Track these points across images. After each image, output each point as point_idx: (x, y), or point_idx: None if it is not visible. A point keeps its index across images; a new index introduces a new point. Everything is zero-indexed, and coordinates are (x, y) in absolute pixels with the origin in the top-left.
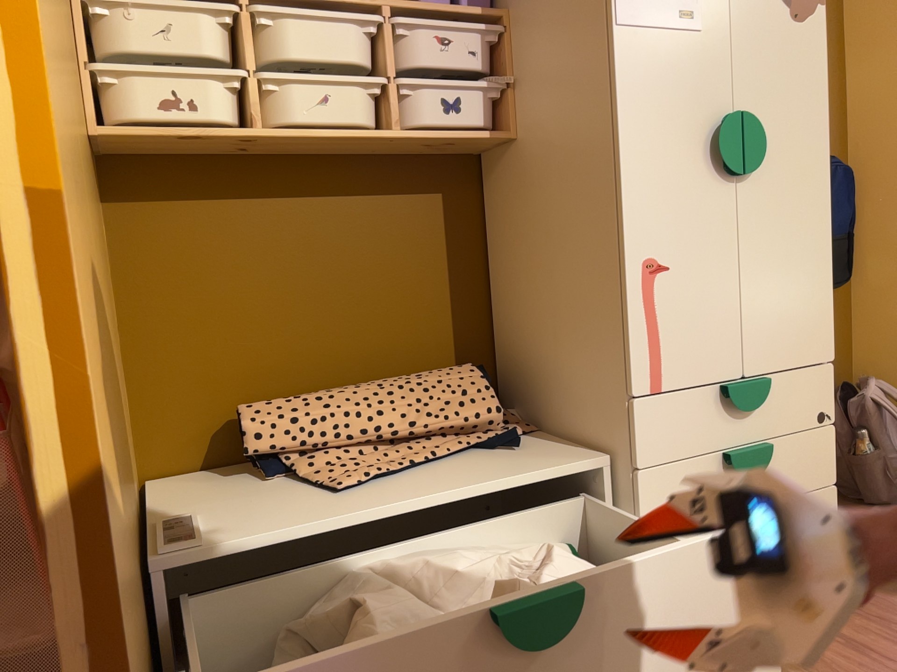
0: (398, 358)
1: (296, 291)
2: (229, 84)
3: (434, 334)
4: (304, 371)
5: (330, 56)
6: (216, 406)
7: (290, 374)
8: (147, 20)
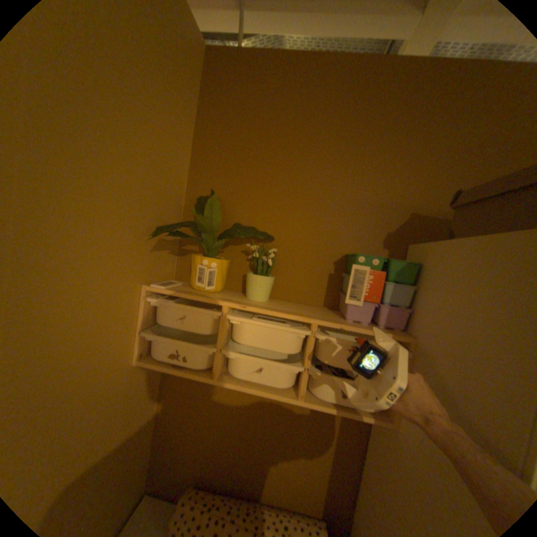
0: (285, 492)
1: (238, 434)
2: (207, 349)
3: (313, 489)
4: (231, 476)
5: (270, 346)
6: (185, 473)
7: (223, 474)
8: (173, 312)
